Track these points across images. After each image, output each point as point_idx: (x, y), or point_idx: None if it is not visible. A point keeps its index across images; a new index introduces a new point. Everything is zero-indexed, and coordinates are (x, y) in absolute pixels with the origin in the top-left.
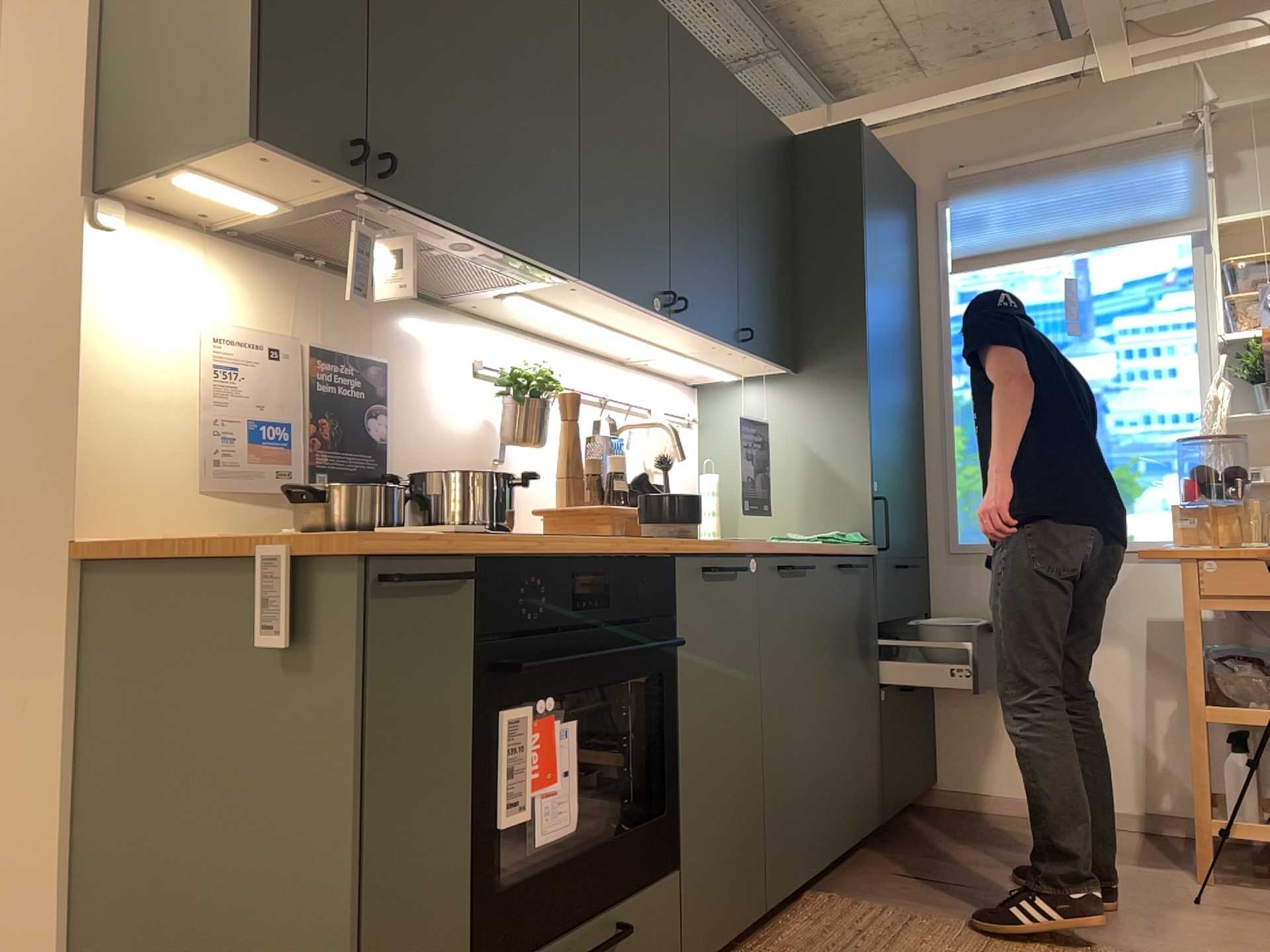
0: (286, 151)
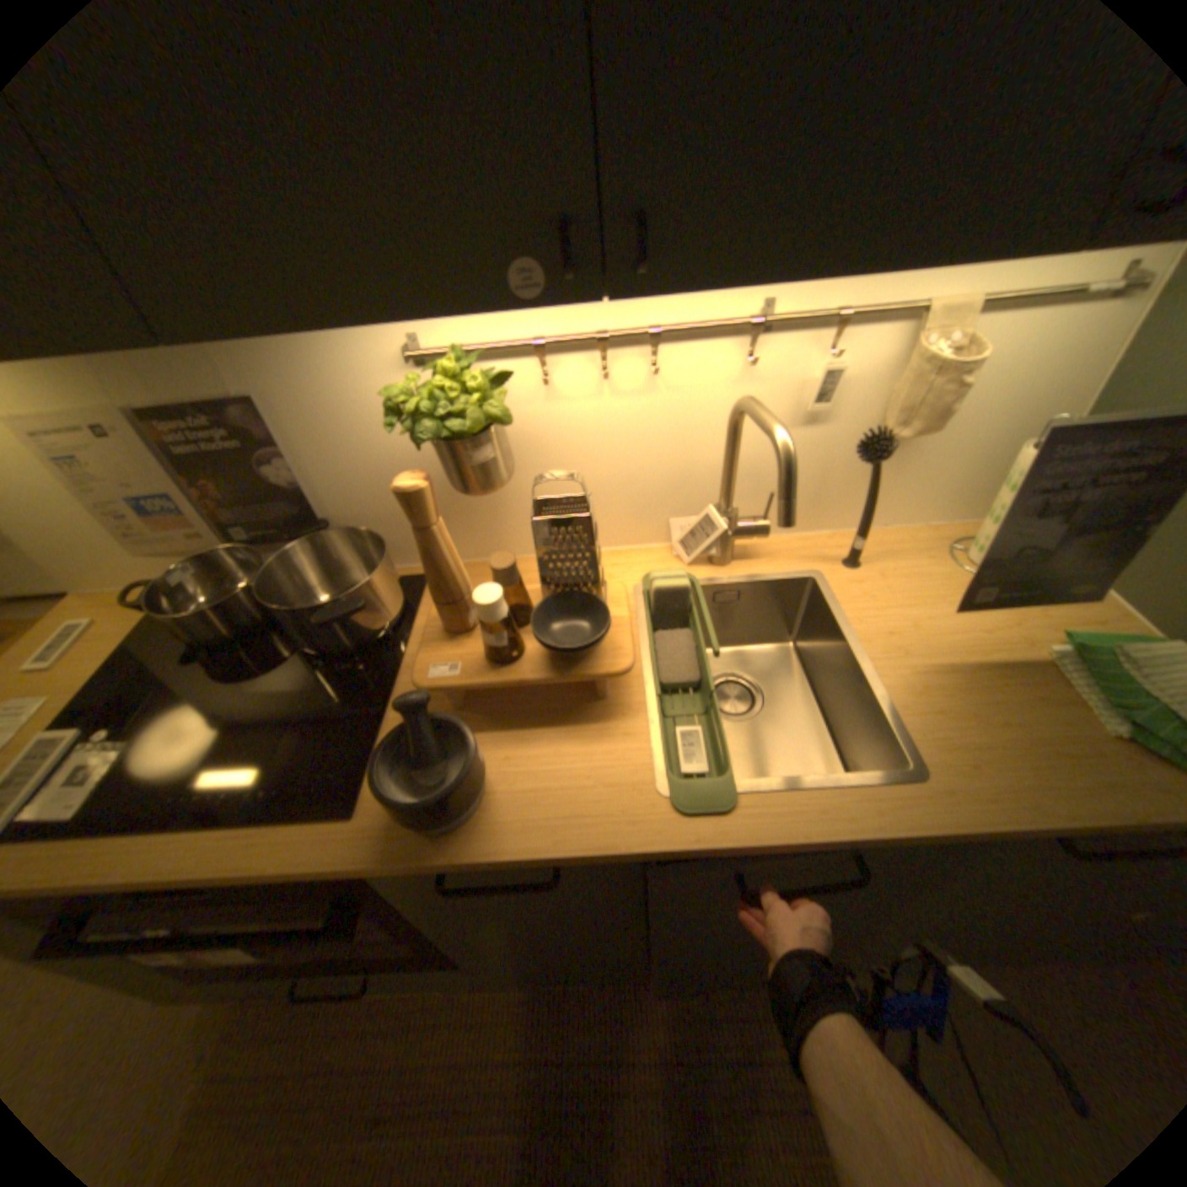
0: None
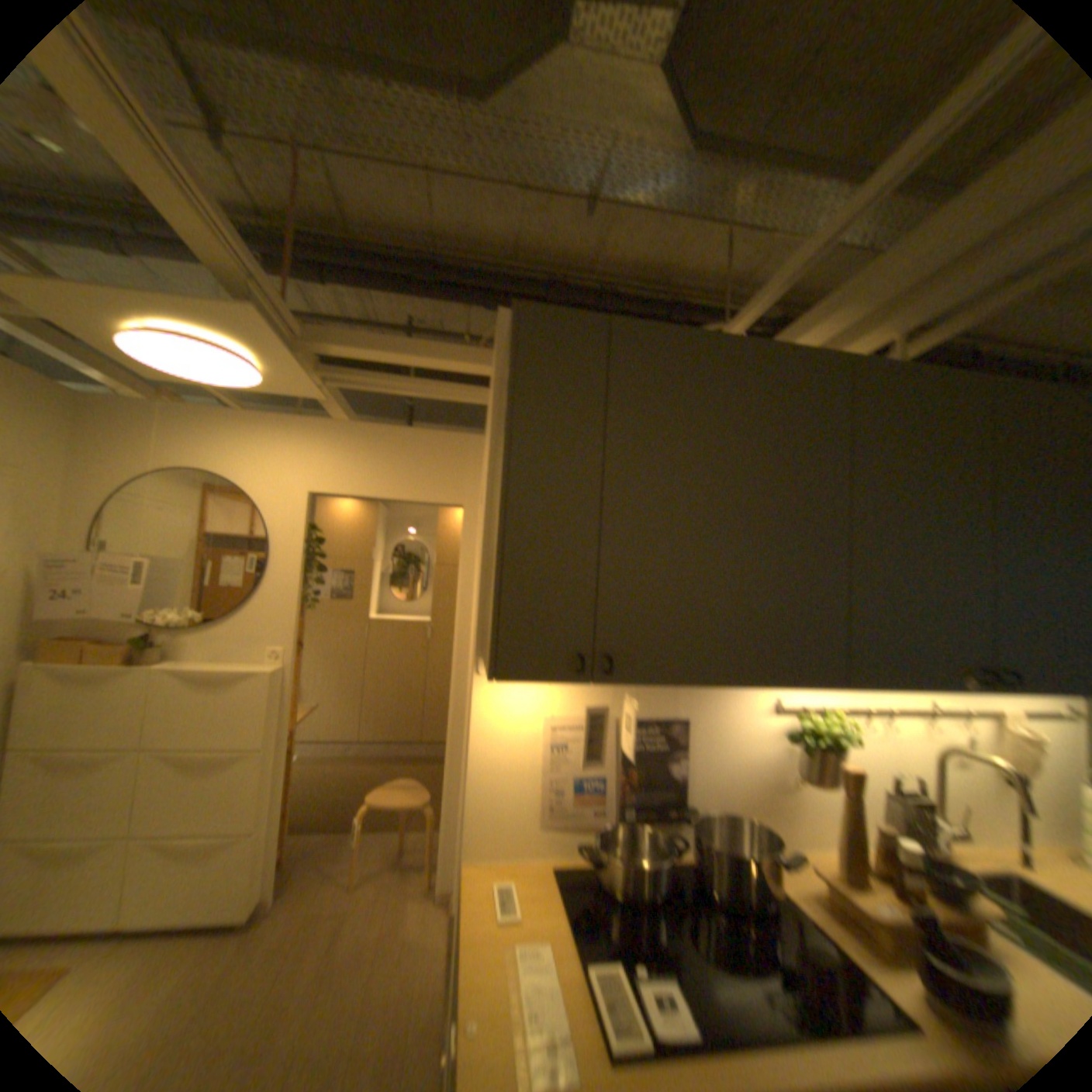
0: (522, 679)
